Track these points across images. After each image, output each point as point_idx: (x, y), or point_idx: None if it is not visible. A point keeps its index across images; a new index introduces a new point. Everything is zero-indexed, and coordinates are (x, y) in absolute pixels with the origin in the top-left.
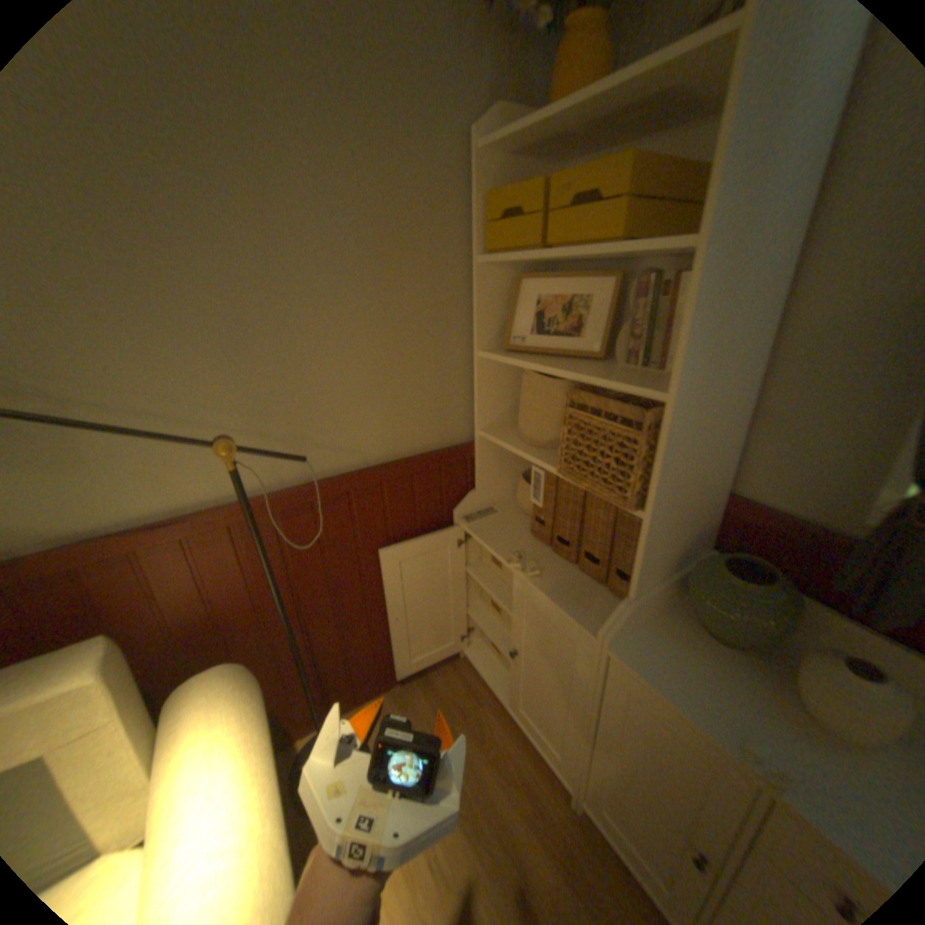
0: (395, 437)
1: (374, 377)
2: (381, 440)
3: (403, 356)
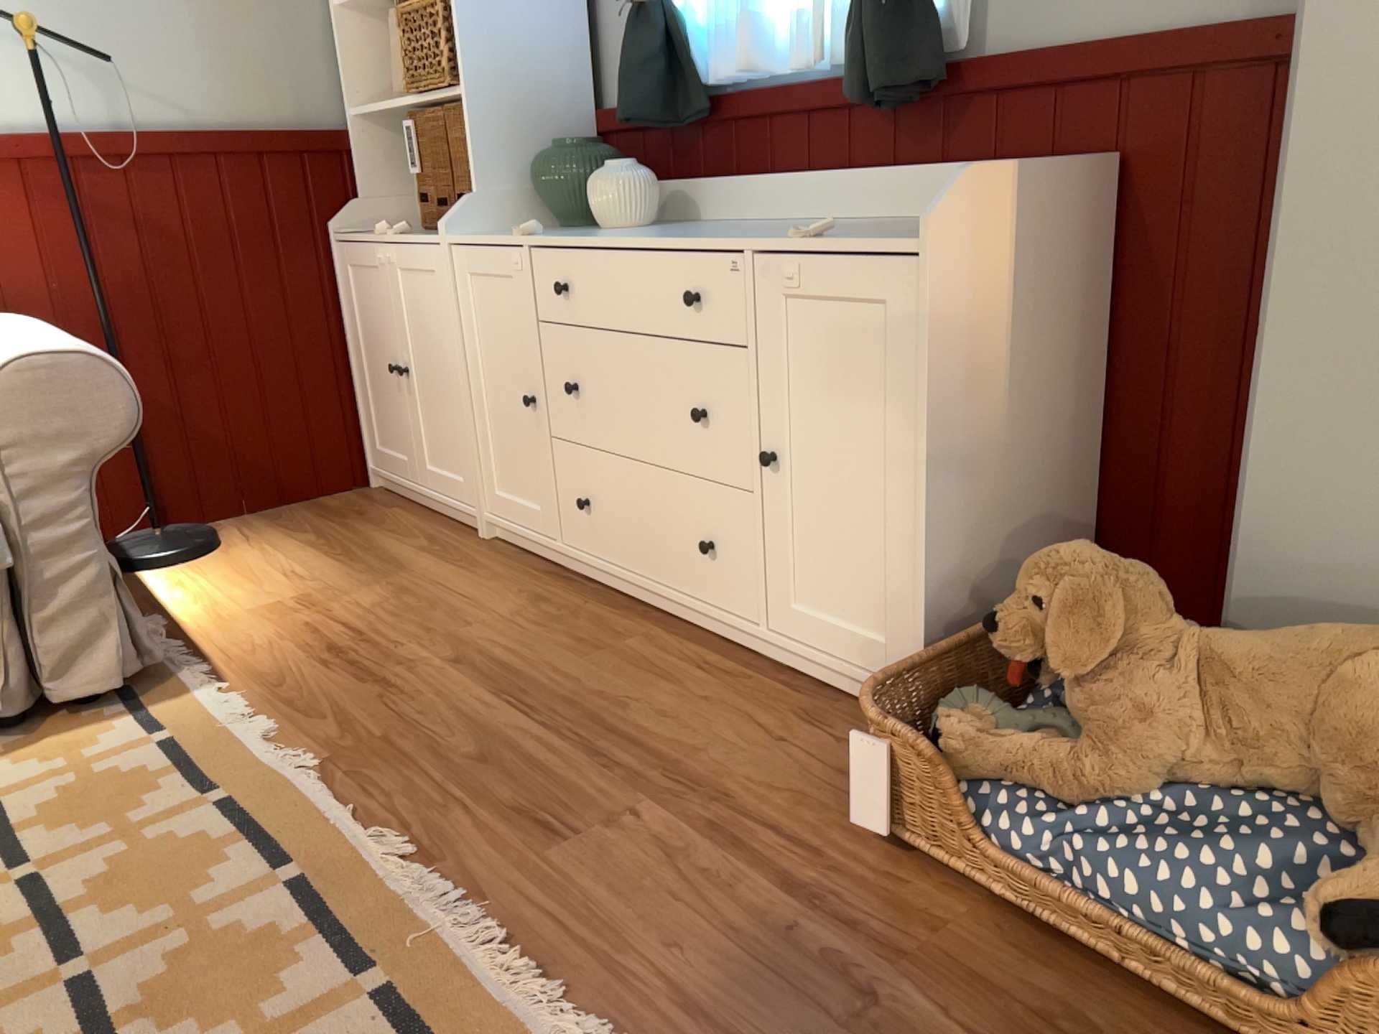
0: (233, 107)
1: (198, 23)
2: (213, 107)
3: (235, 4)
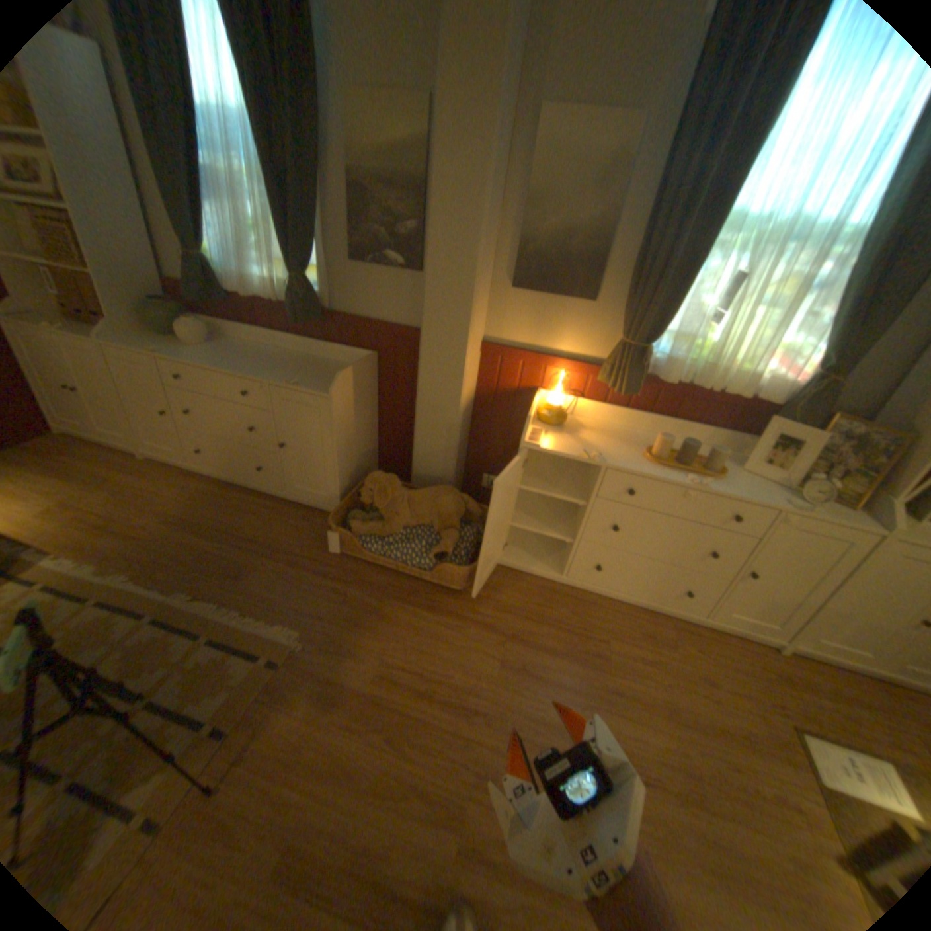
0: None
1: None
2: None
3: None
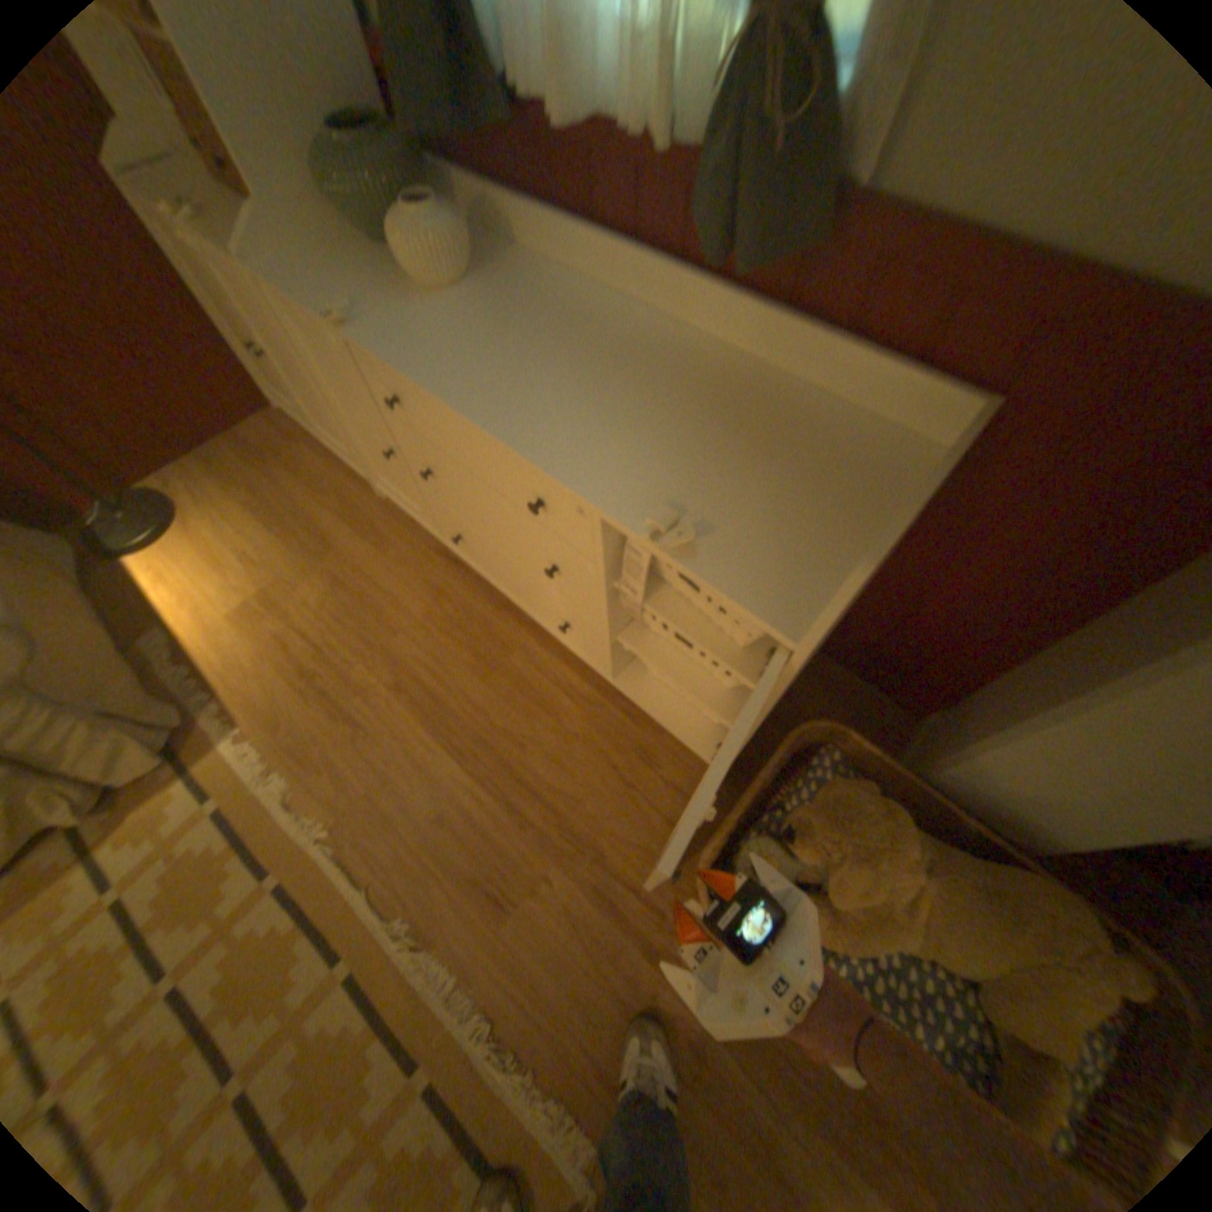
0: None
1: None
2: None
3: None
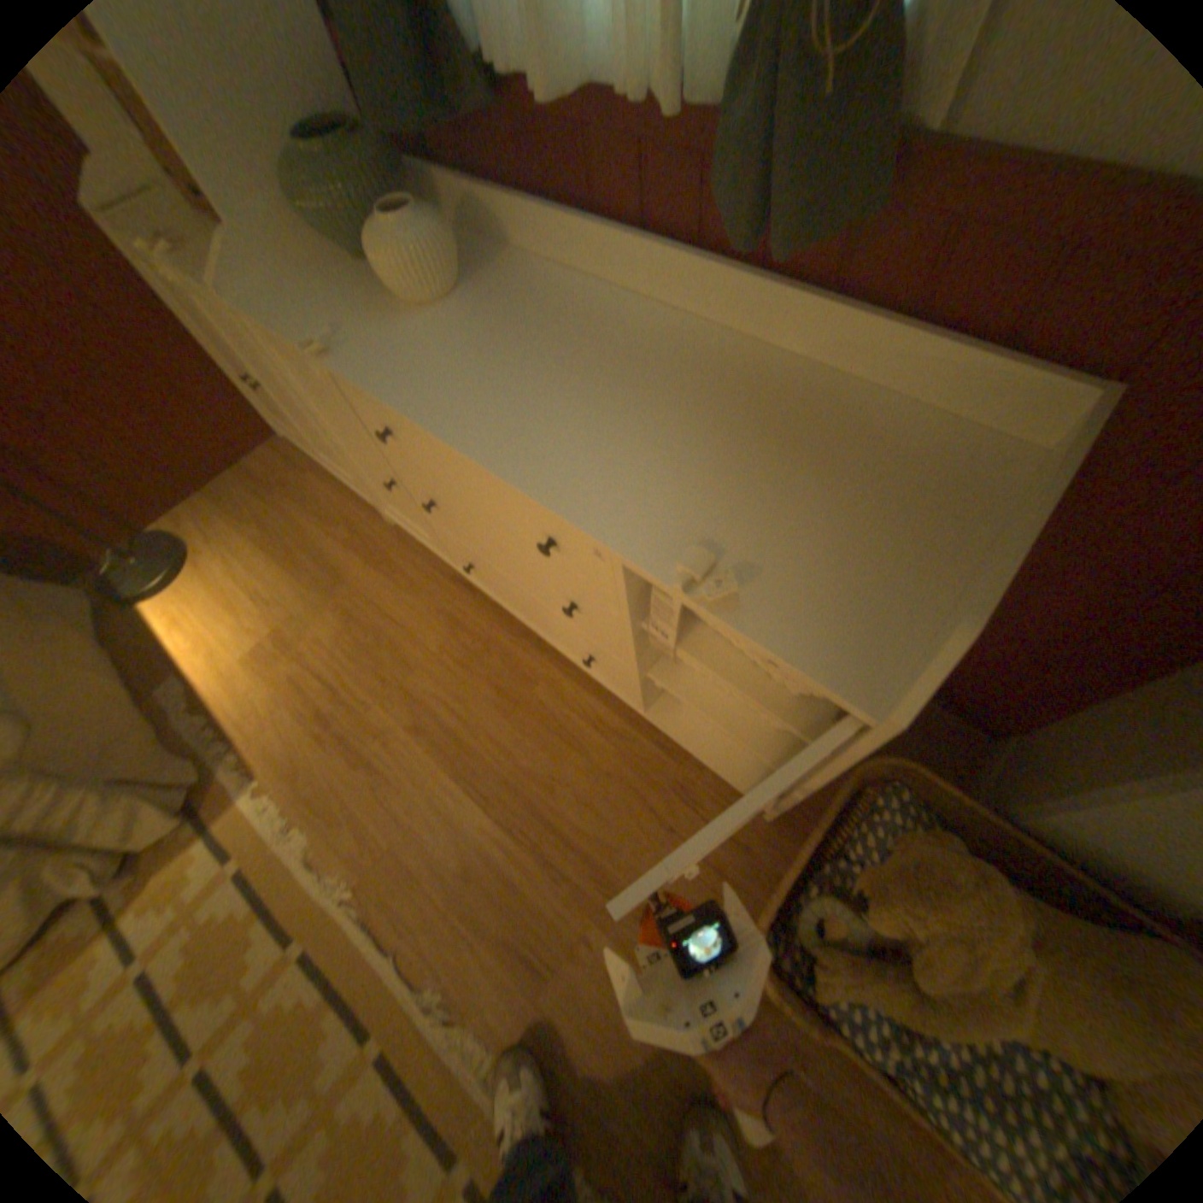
0: None
1: None
2: None
3: None
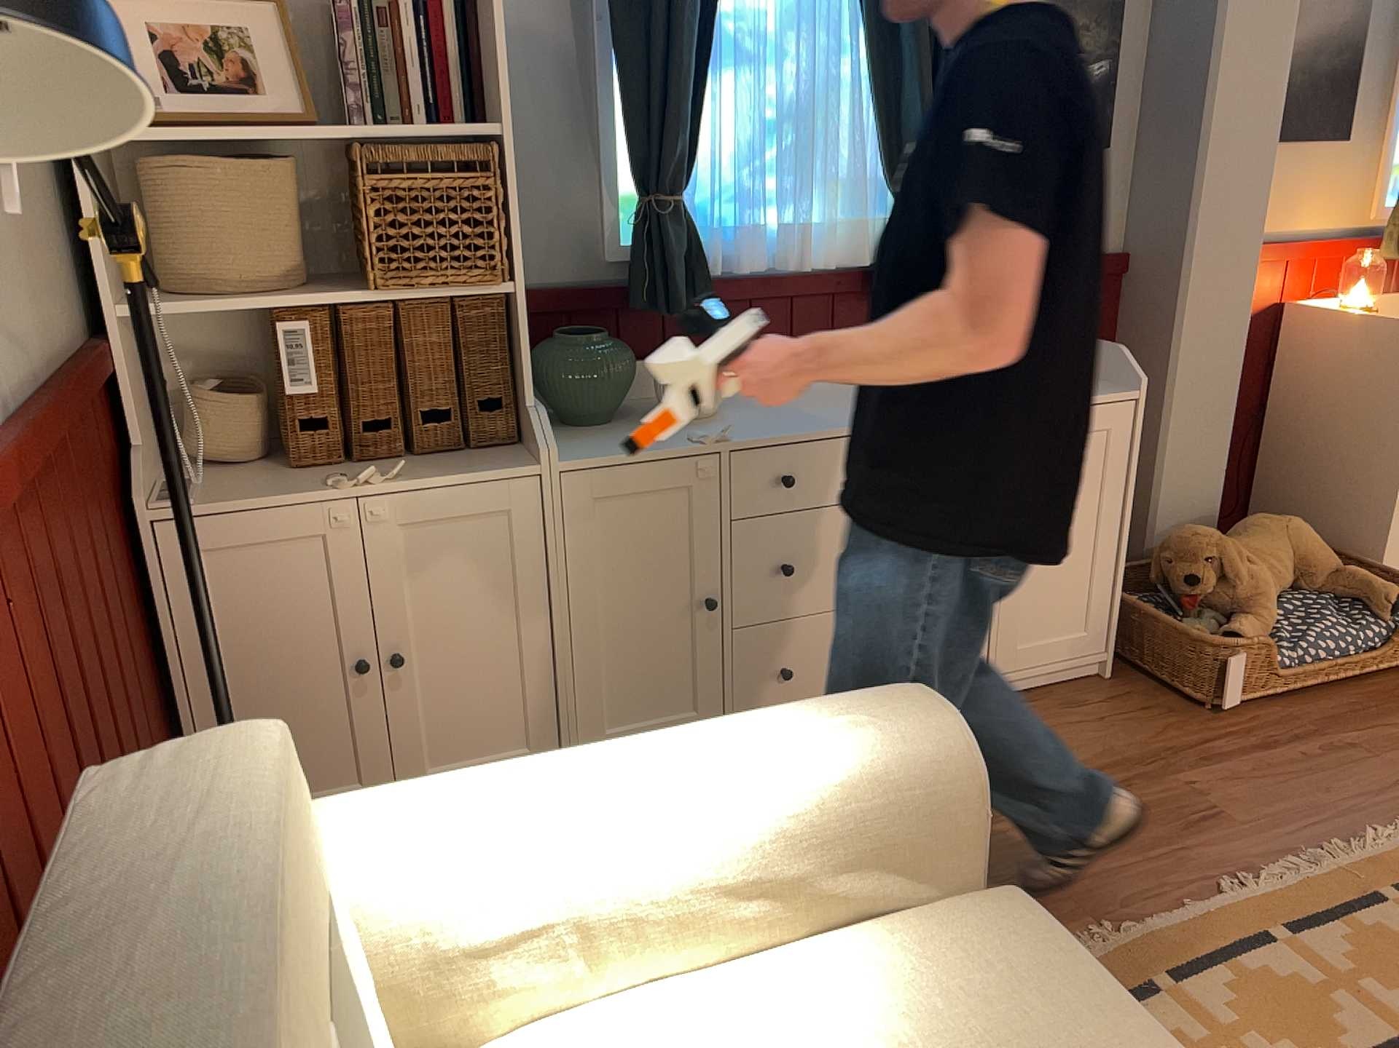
0: (36, 321)
1: None
2: (28, 326)
3: None
